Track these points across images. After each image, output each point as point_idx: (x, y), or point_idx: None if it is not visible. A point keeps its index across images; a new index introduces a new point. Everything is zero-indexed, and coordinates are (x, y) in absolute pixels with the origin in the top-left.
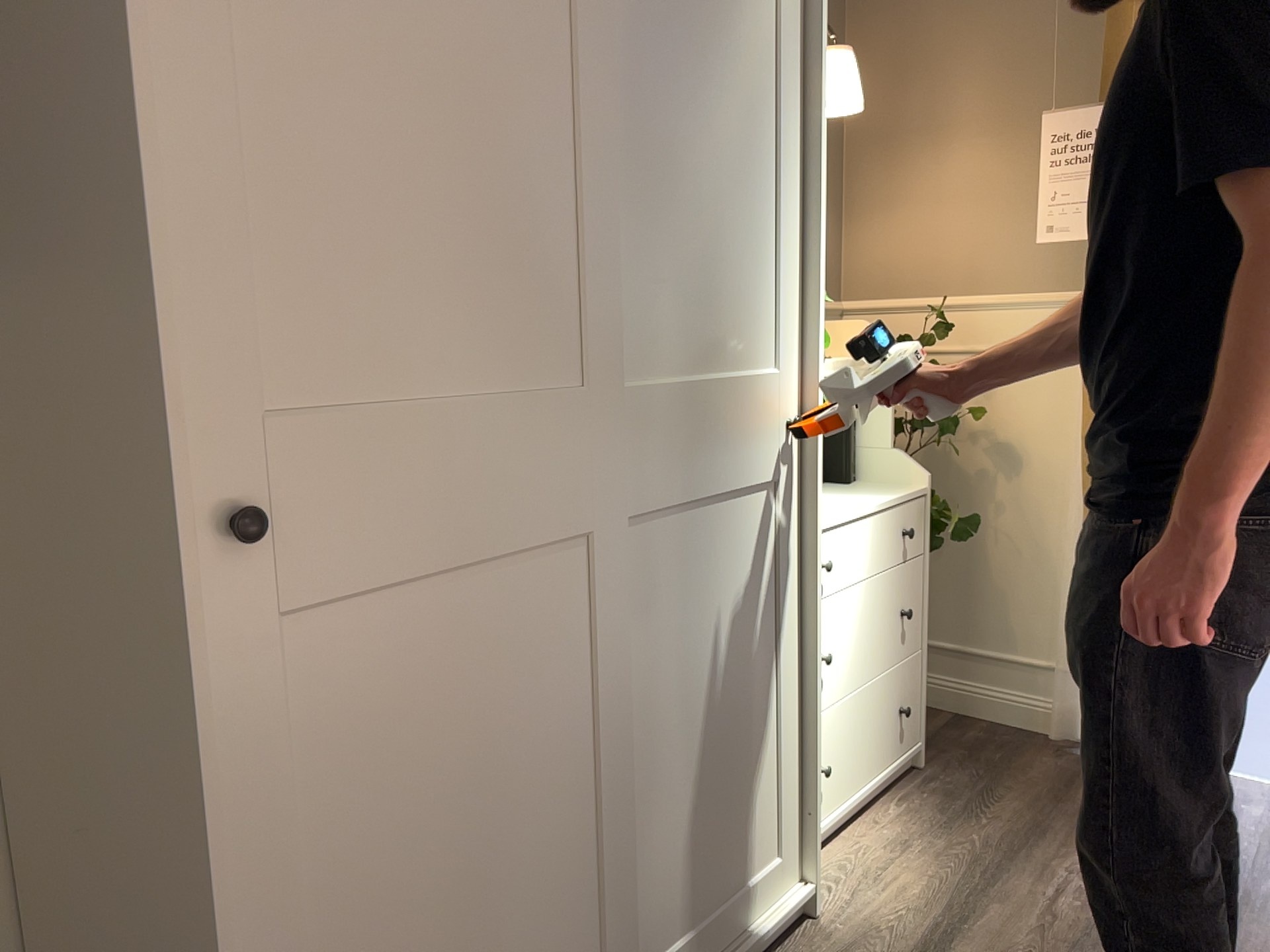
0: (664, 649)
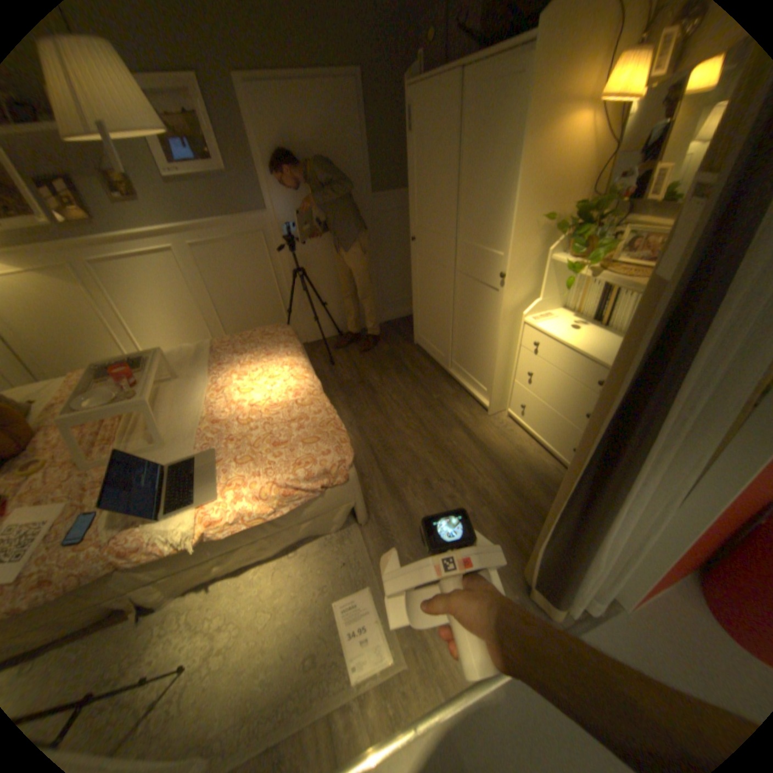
0: (463, 309)
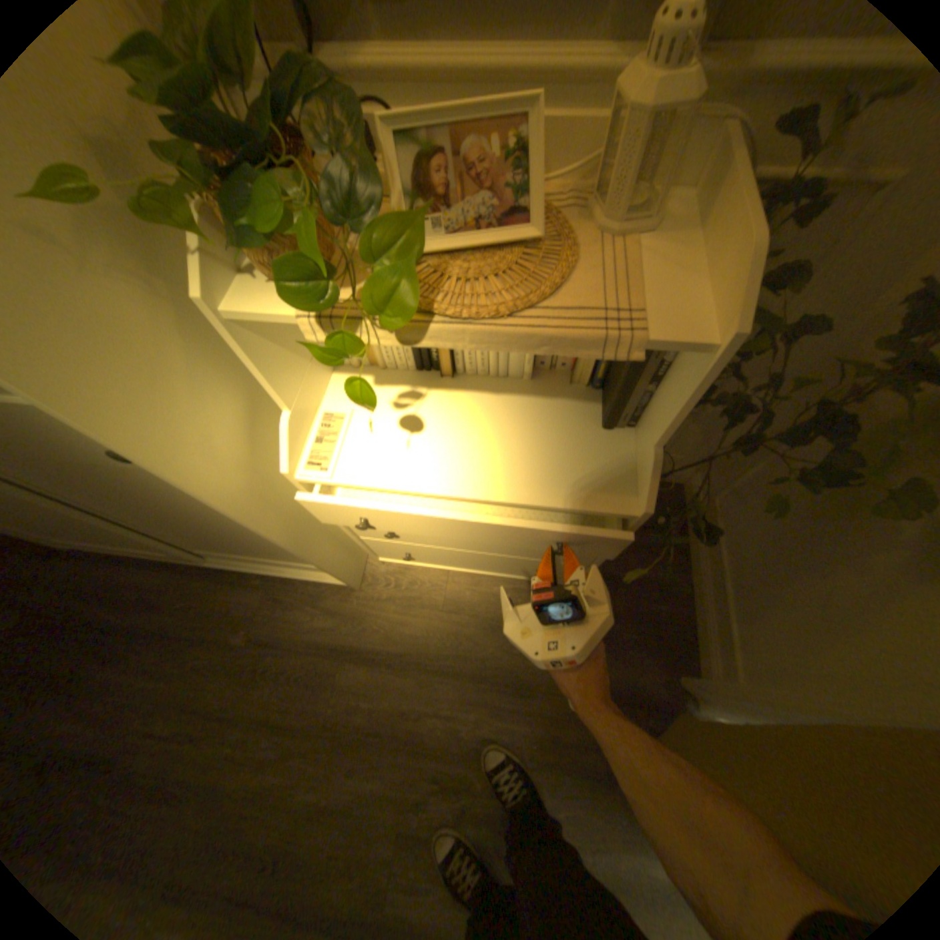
0: (102, 502)
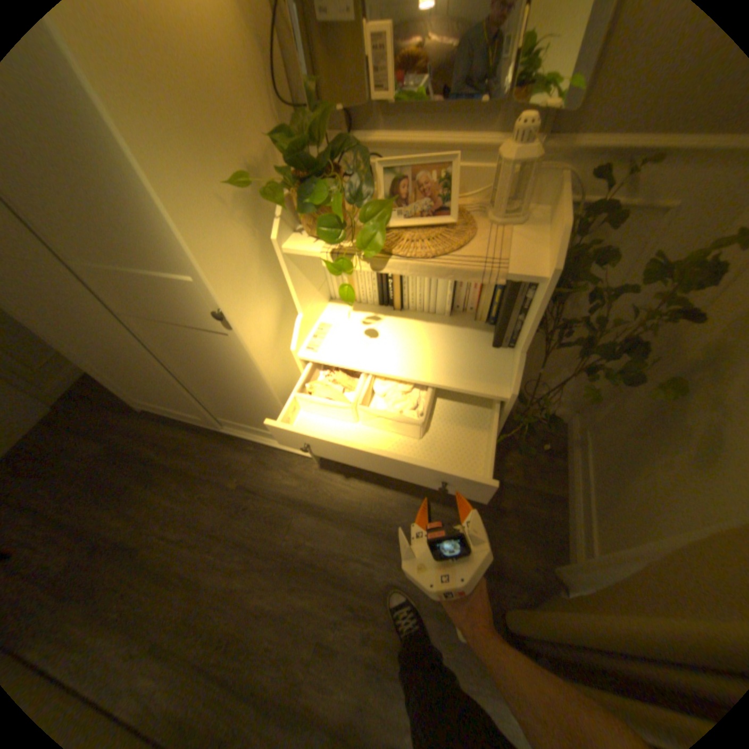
0: (183, 363)
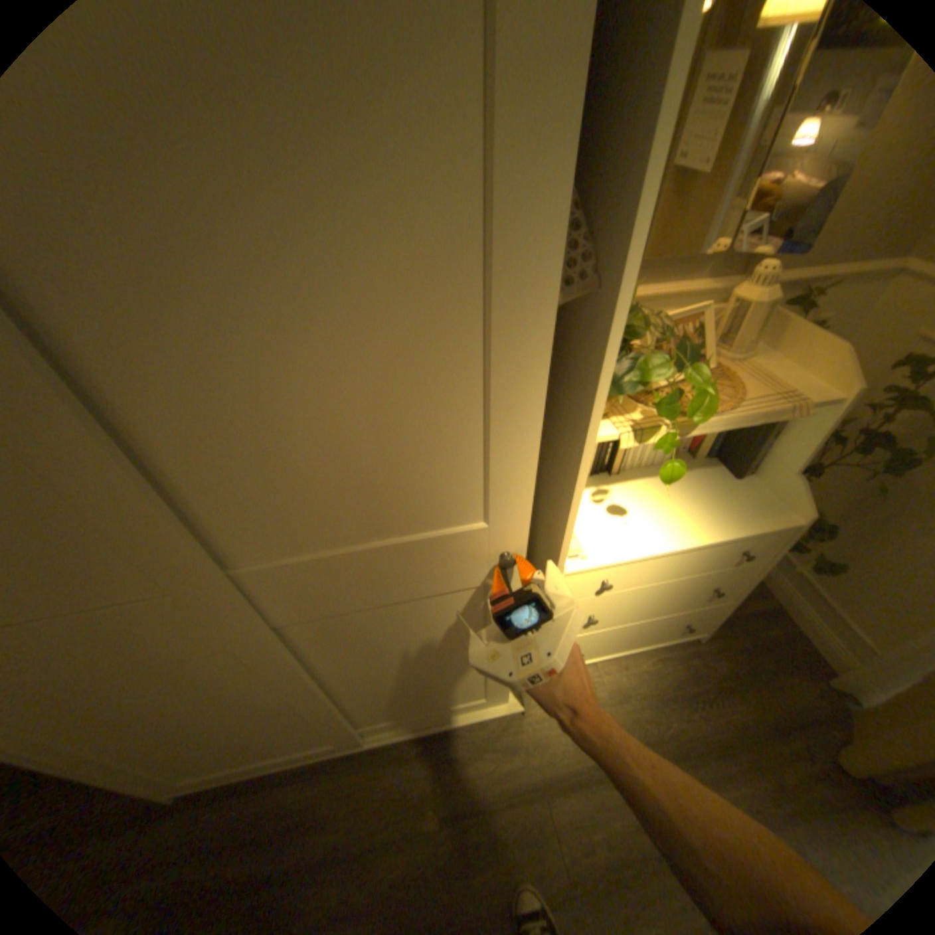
0: (361, 665)
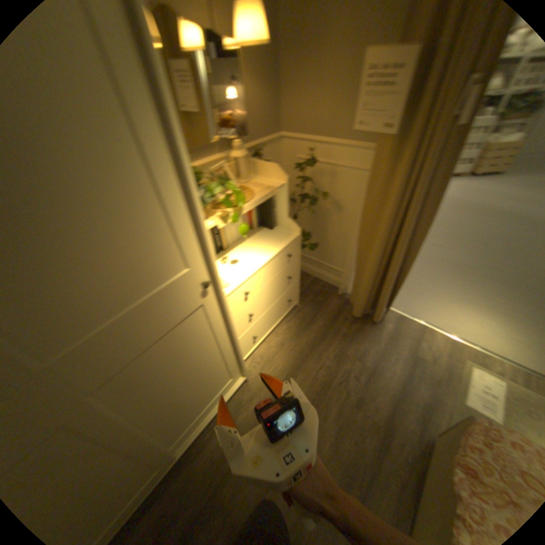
0: (153, 395)
